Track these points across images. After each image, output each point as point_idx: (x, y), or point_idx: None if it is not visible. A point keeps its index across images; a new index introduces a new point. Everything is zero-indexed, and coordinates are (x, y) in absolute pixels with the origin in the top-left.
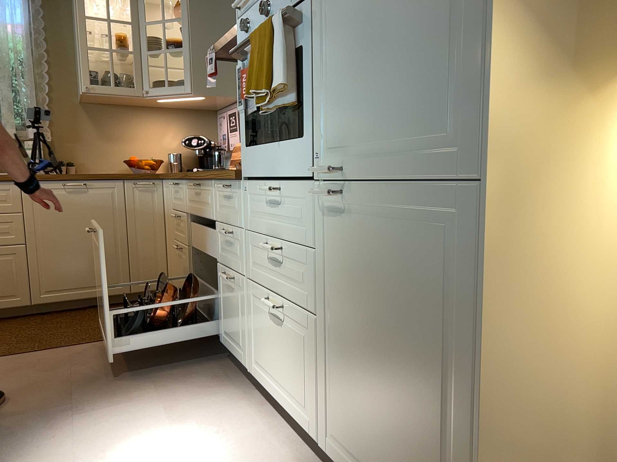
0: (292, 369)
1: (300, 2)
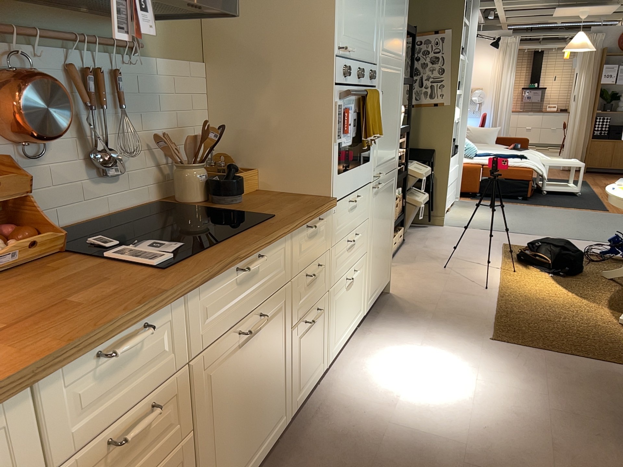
0: (355, 300)
1: (371, 86)
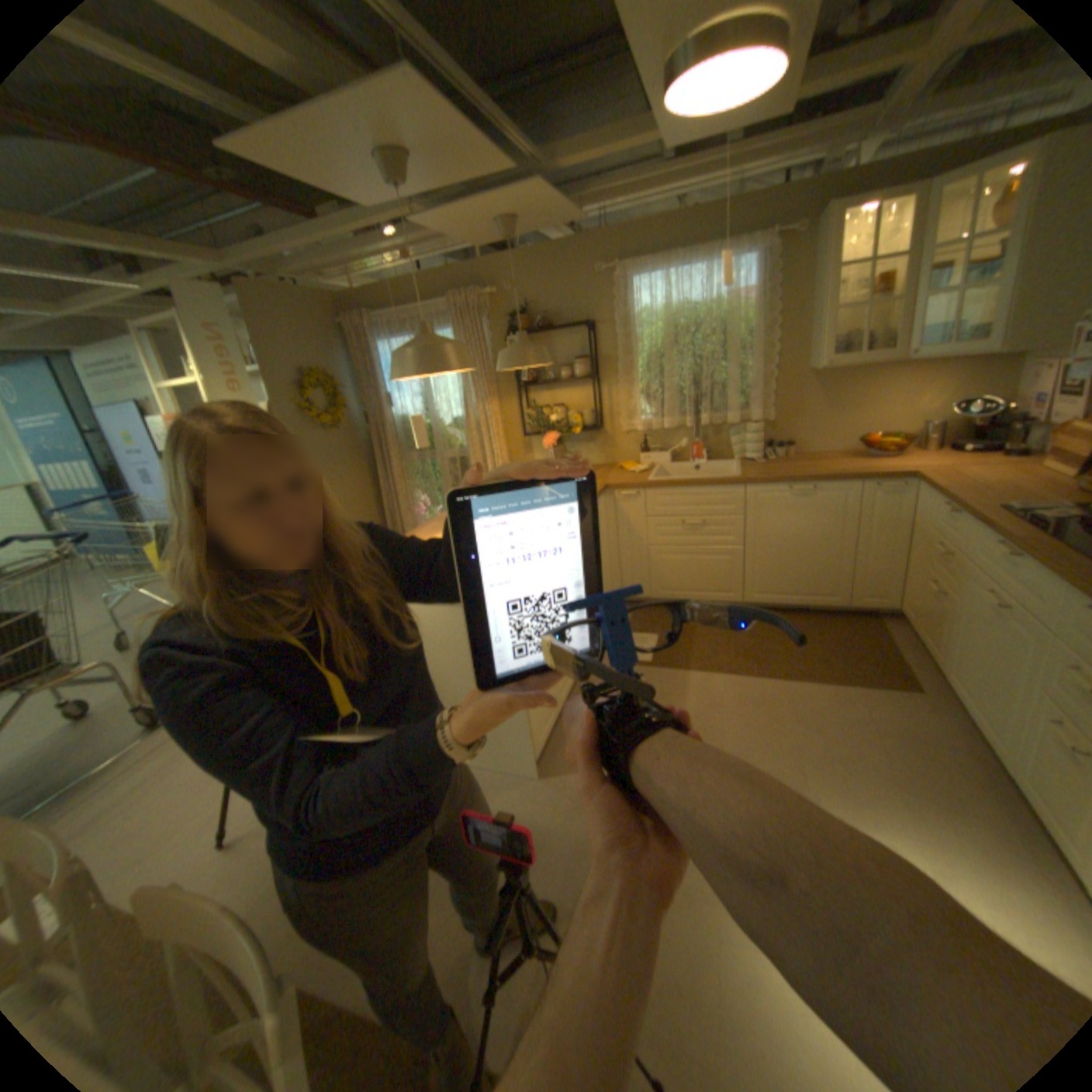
0: None
1: None
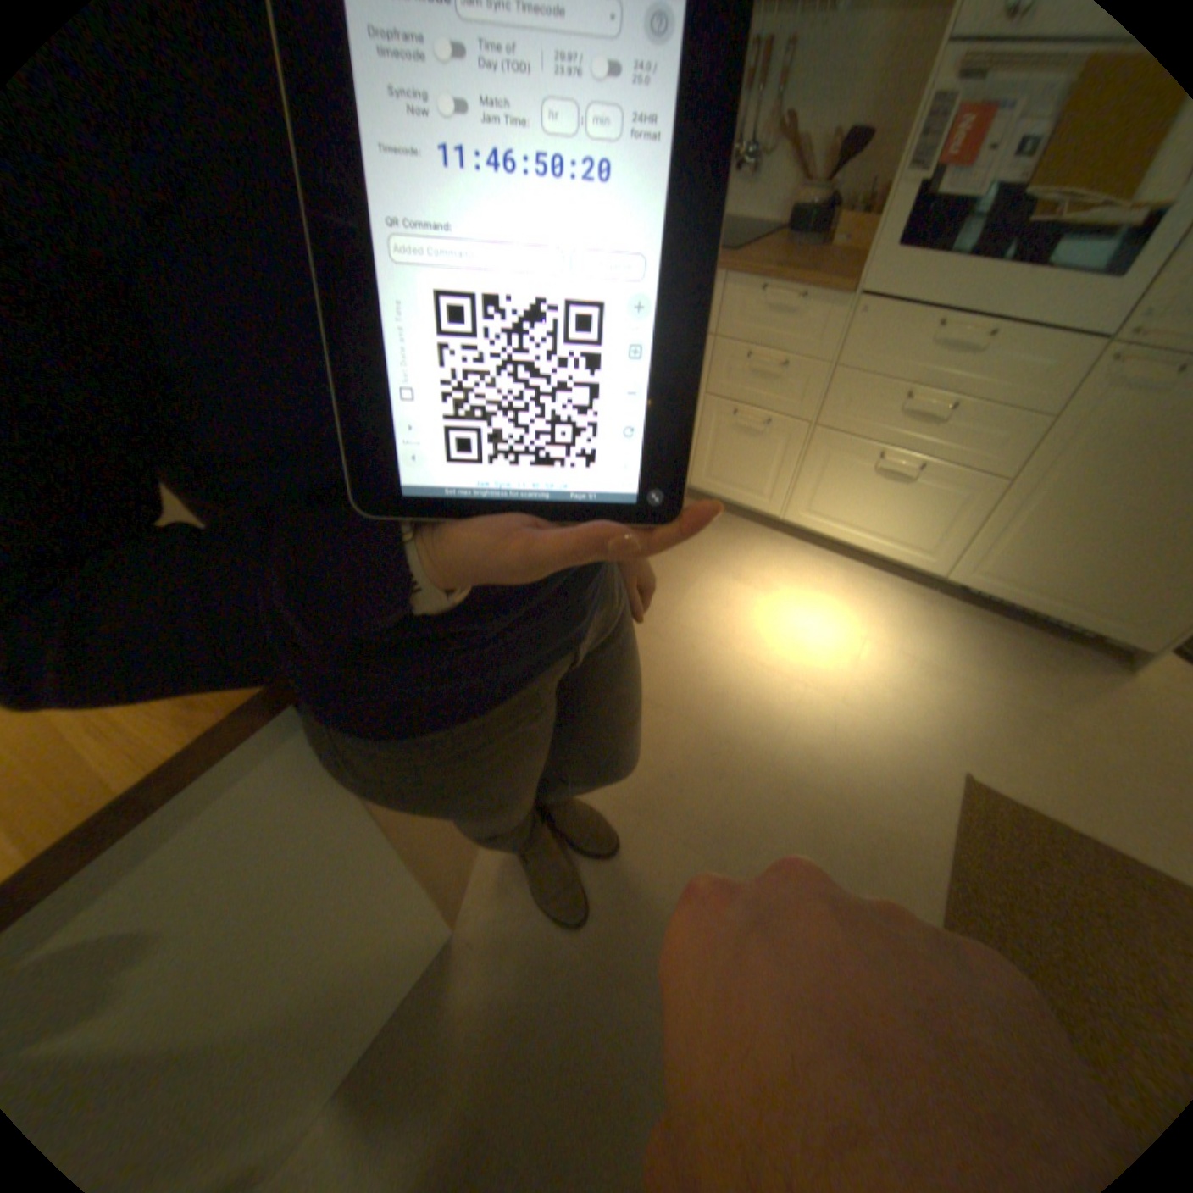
0: (911, 516)
1: None
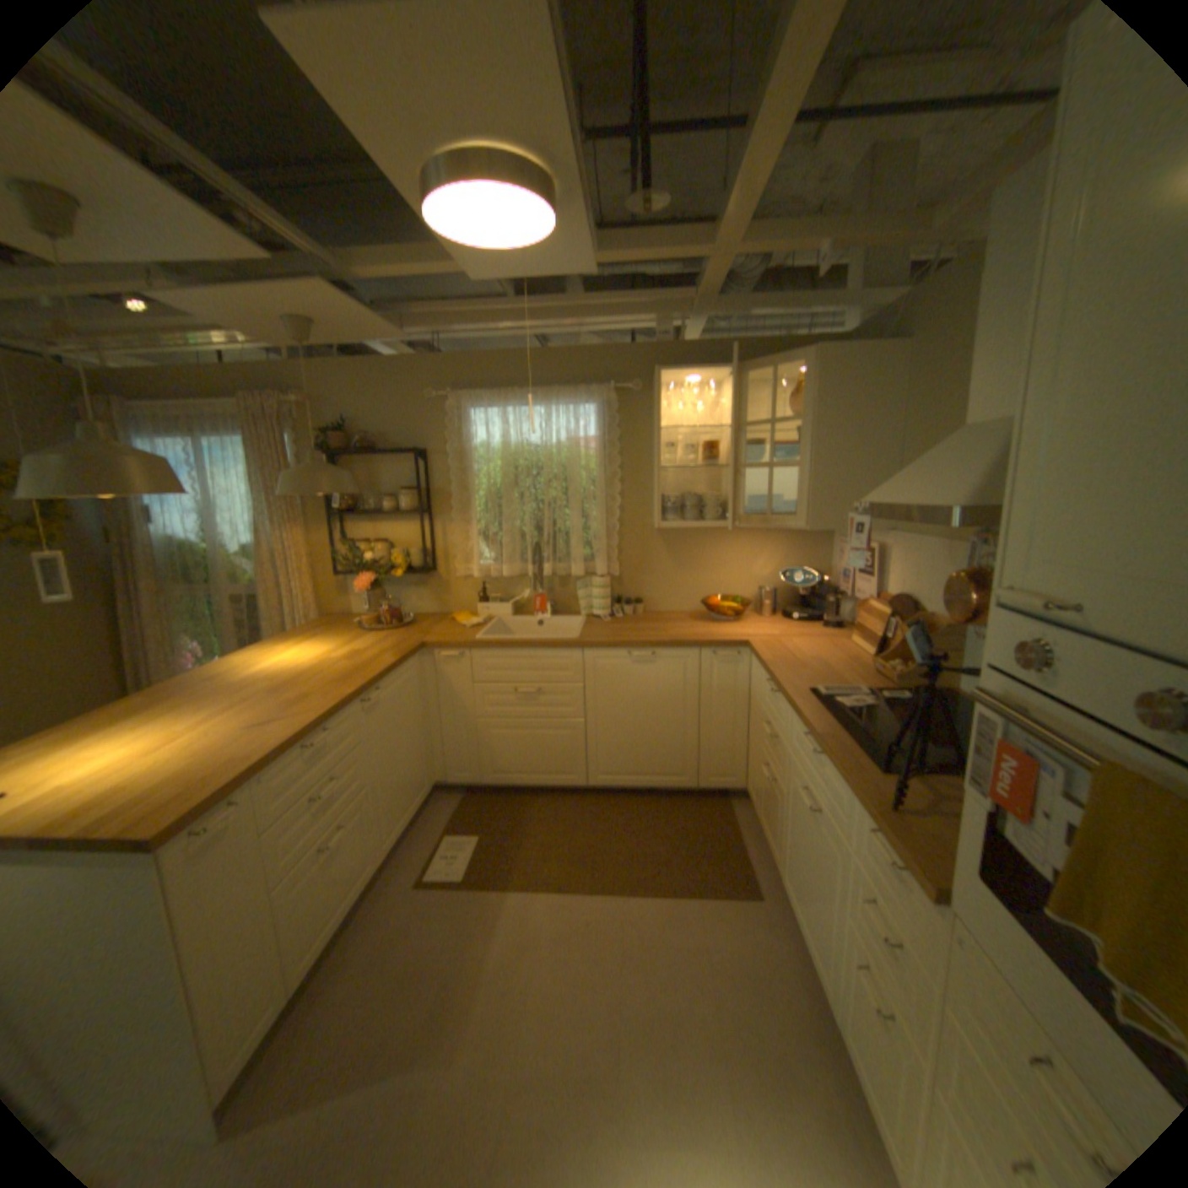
0: None
1: None
